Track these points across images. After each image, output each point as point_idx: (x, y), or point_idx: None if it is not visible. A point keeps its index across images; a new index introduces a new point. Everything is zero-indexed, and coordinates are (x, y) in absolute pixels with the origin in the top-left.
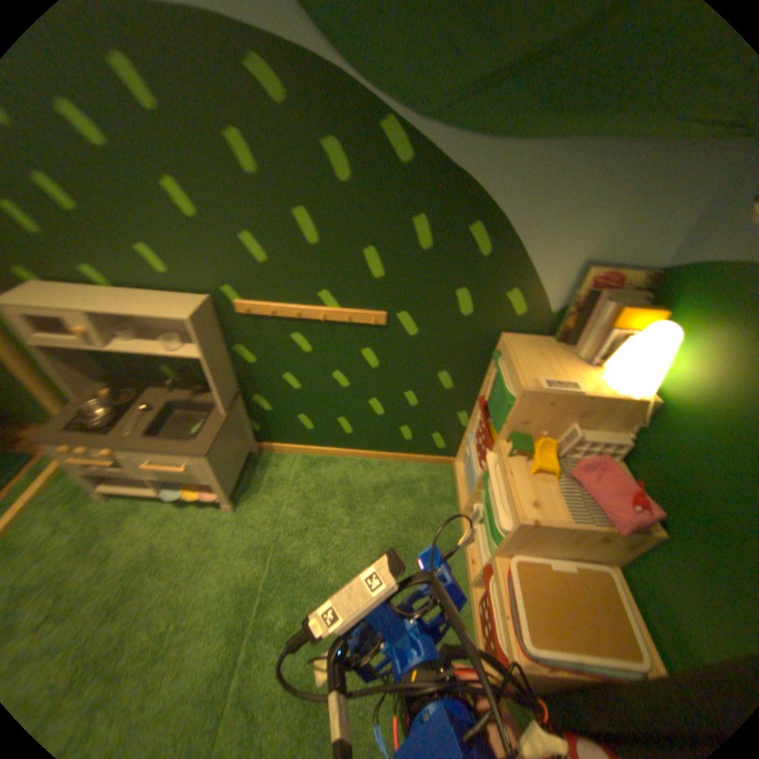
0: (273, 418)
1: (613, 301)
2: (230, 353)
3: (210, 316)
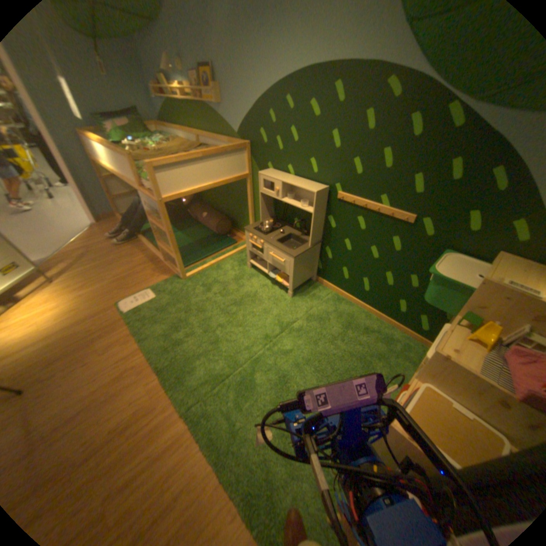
0: (329, 263)
1: None
2: (324, 219)
3: (323, 197)
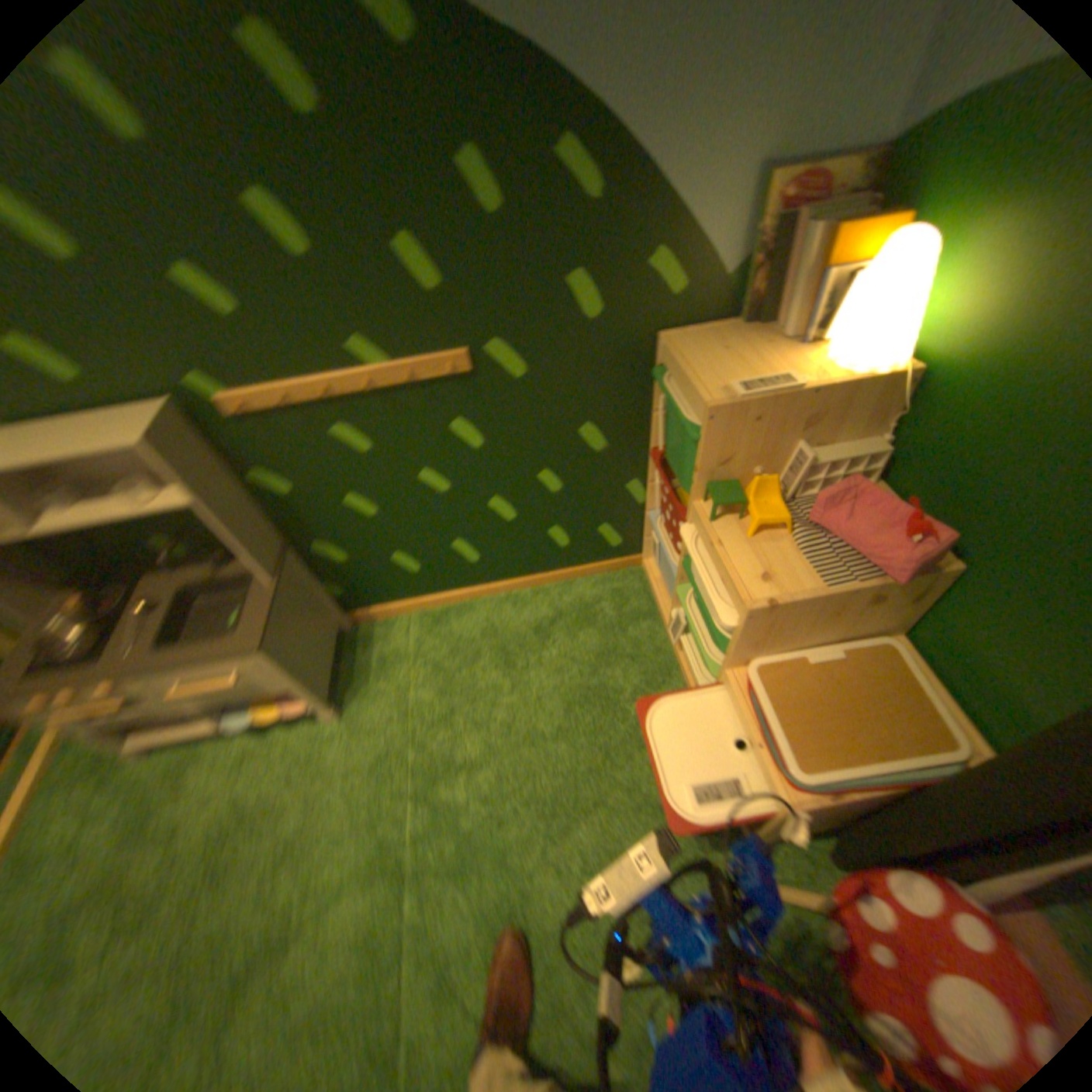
0: (355, 568)
1: (819, 222)
2: (247, 484)
3: (186, 430)
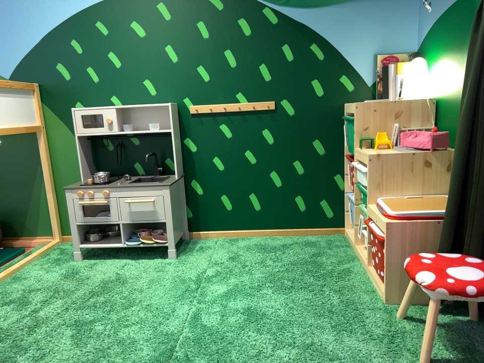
0: (201, 201)
1: (392, 66)
2: (179, 144)
3: (173, 115)
